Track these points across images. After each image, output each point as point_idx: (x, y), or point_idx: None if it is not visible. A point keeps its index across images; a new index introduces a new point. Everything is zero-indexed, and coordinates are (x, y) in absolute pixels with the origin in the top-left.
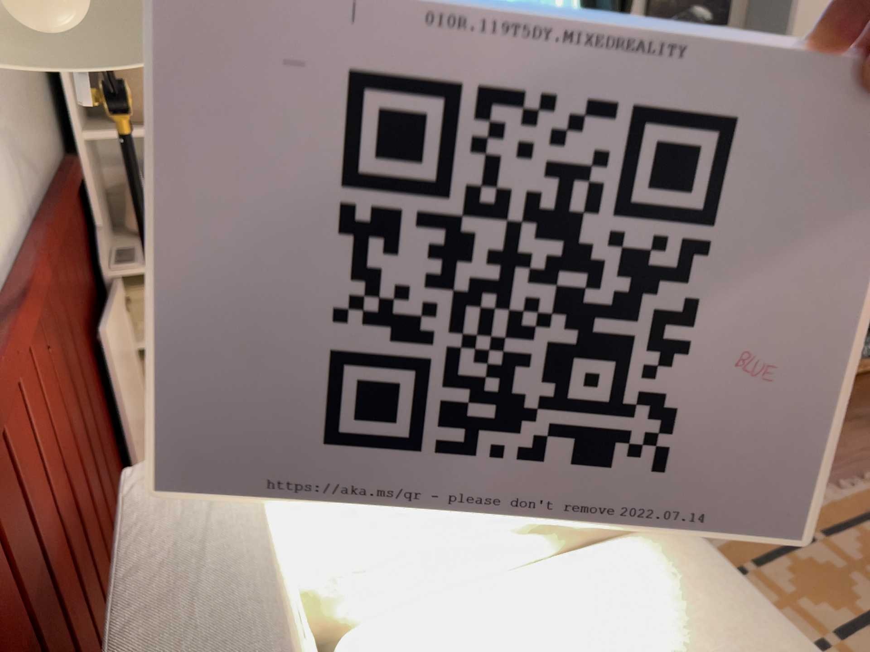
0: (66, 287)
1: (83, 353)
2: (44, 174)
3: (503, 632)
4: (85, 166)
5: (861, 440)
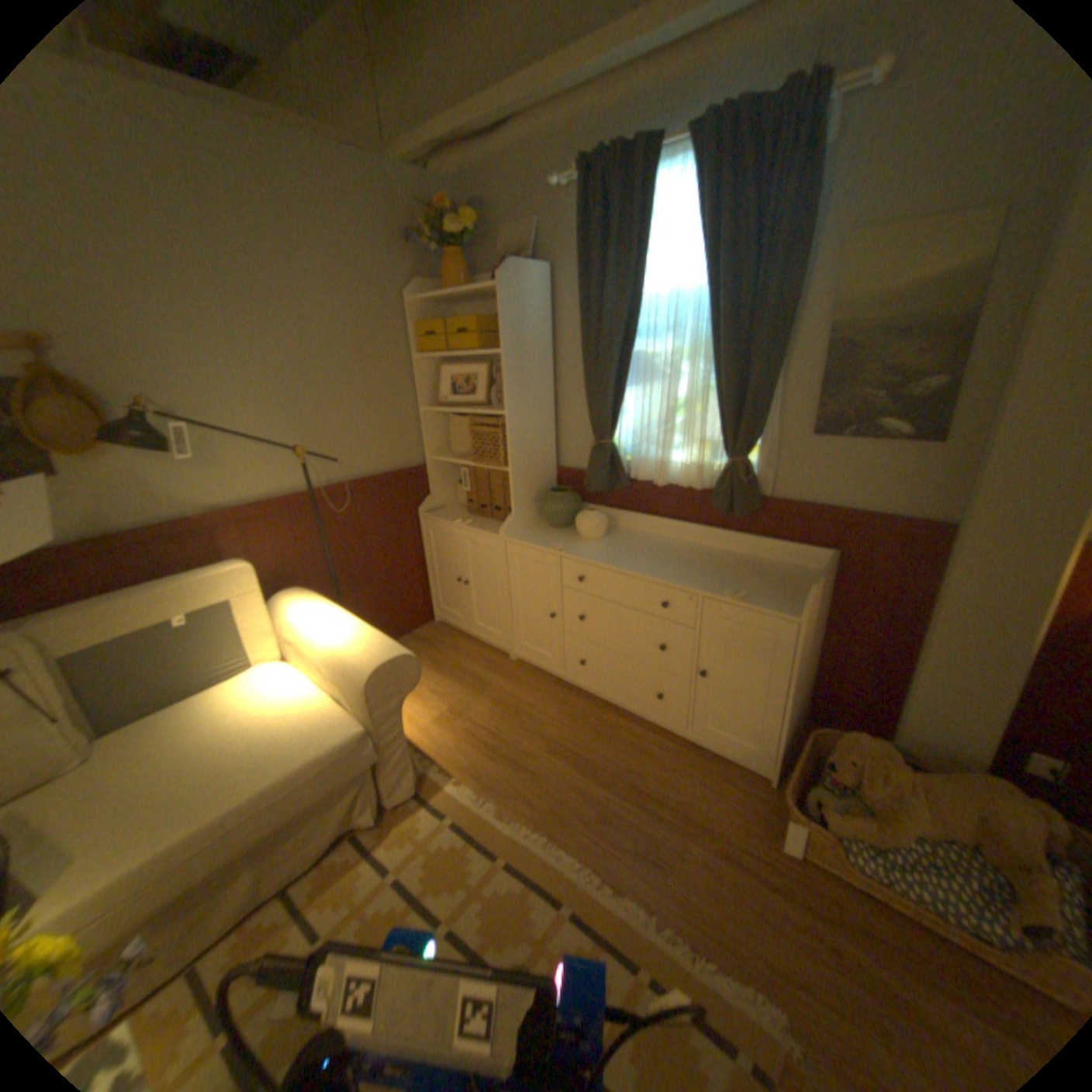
0: (360, 512)
1: (365, 538)
2: (378, 470)
3: (279, 693)
4: (429, 470)
5: (781, 952)
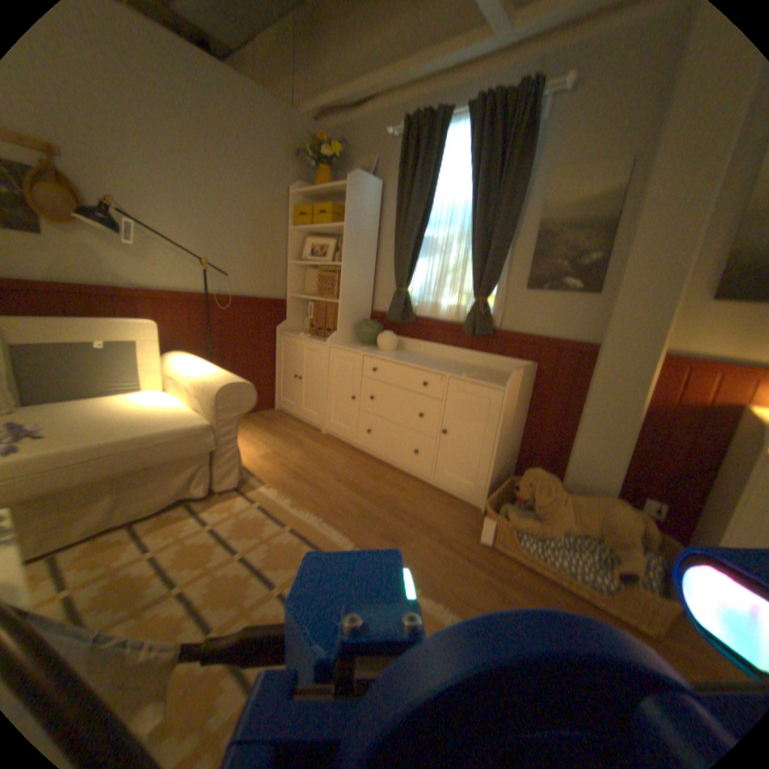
0: (237, 318)
1: (237, 337)
2: (253, 294)
3: (157, 402)
4: (287, 302)
5: (467, 591)
